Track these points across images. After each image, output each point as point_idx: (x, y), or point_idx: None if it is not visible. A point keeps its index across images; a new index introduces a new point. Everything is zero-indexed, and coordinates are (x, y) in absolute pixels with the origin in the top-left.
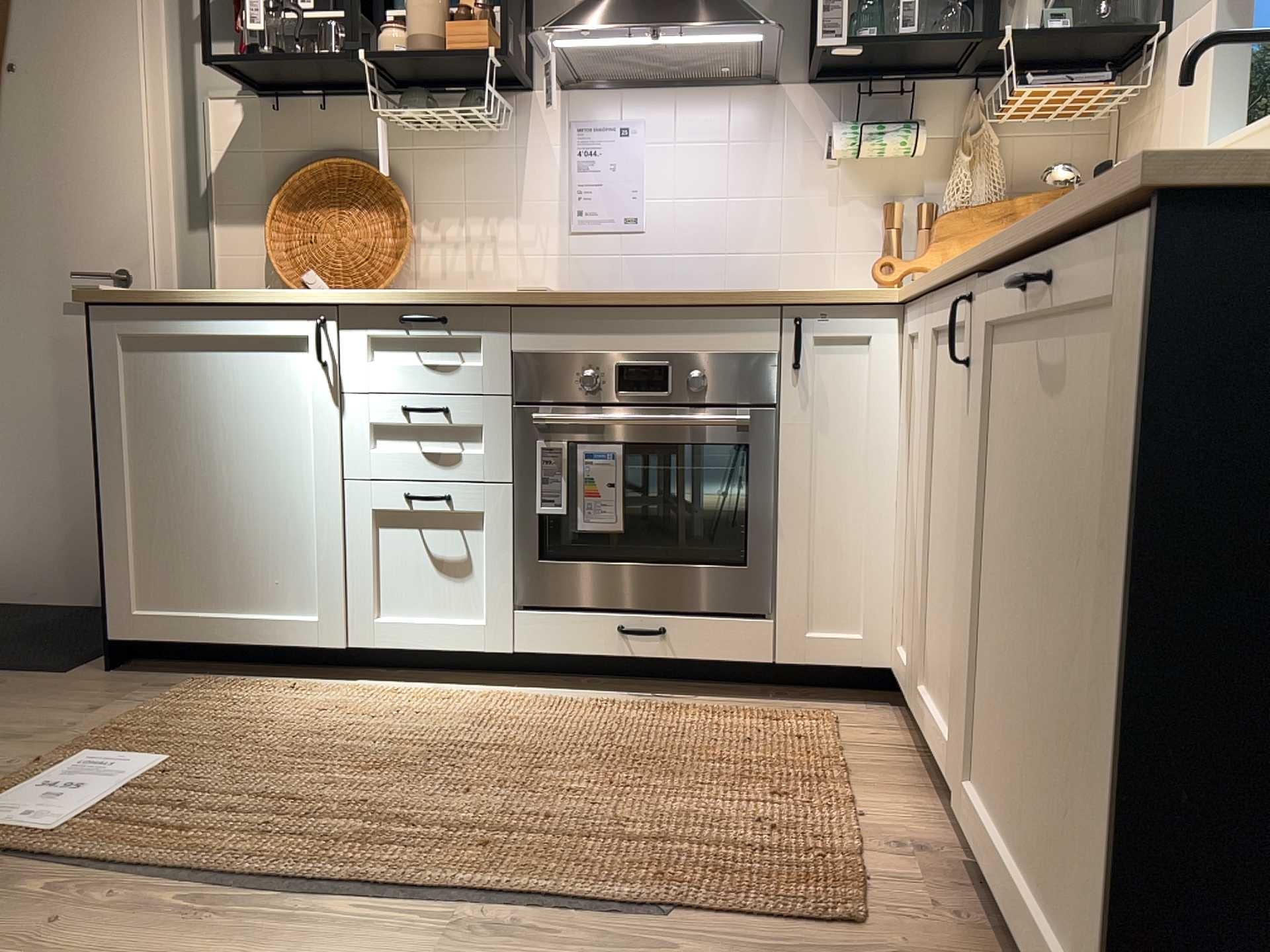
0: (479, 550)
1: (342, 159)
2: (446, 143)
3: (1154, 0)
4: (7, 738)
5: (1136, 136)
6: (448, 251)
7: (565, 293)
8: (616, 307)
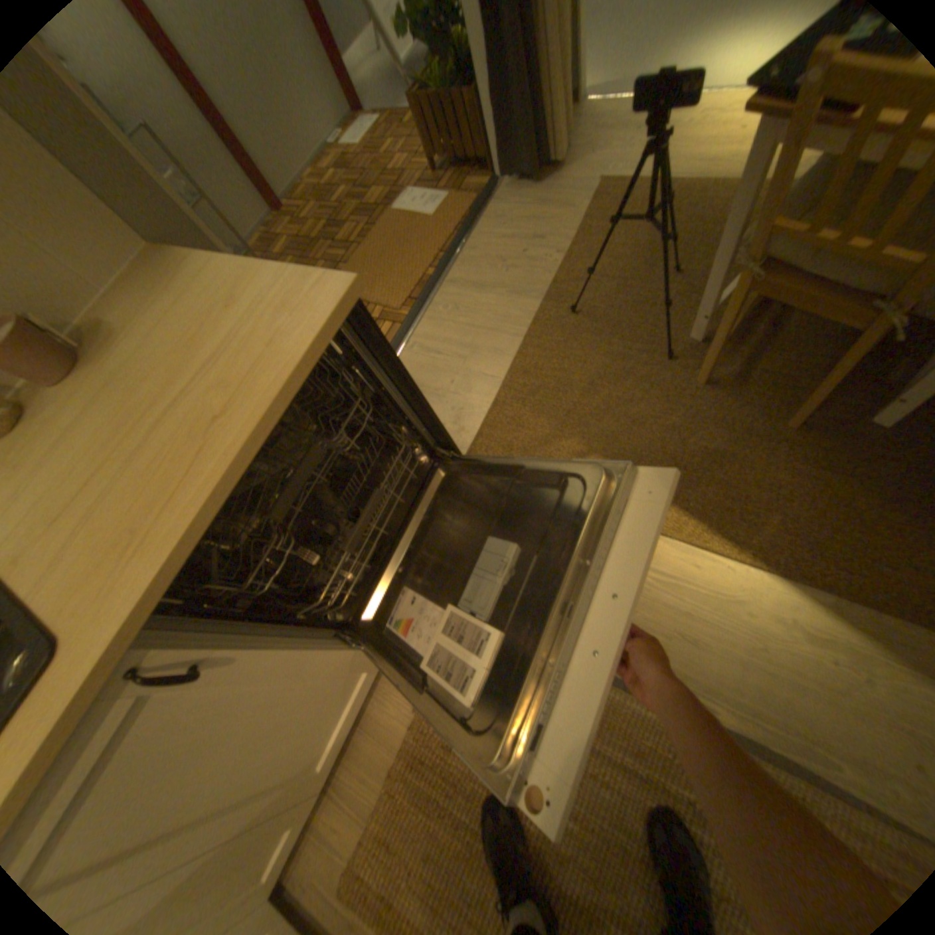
0: None
1: None
2: None
3: None
4: None
5: None
6: None
7: None
8: None
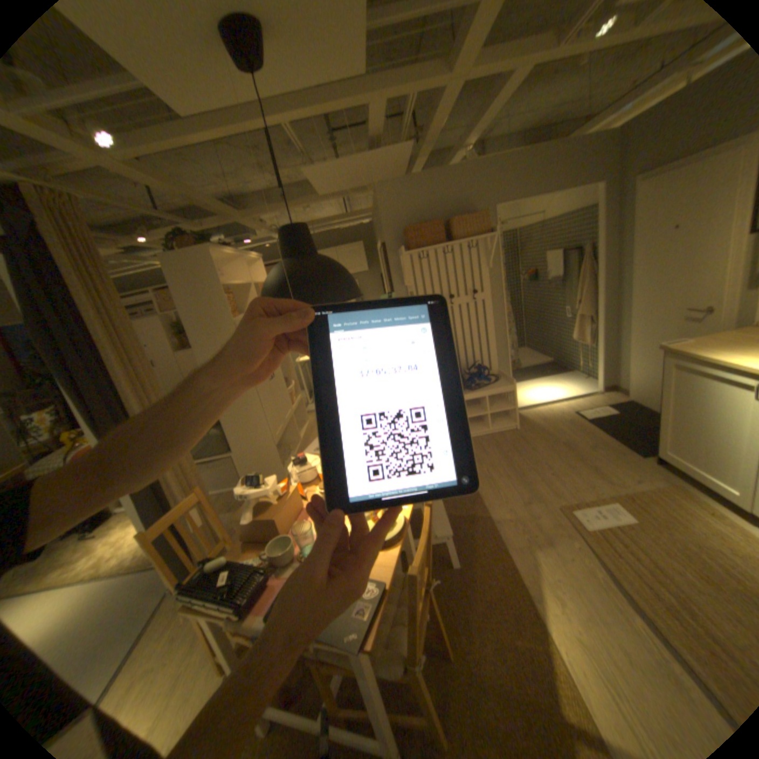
0: None
1: None
2: None
3: None
4: (610, 480)
5: None
6: None
7: None
8: None
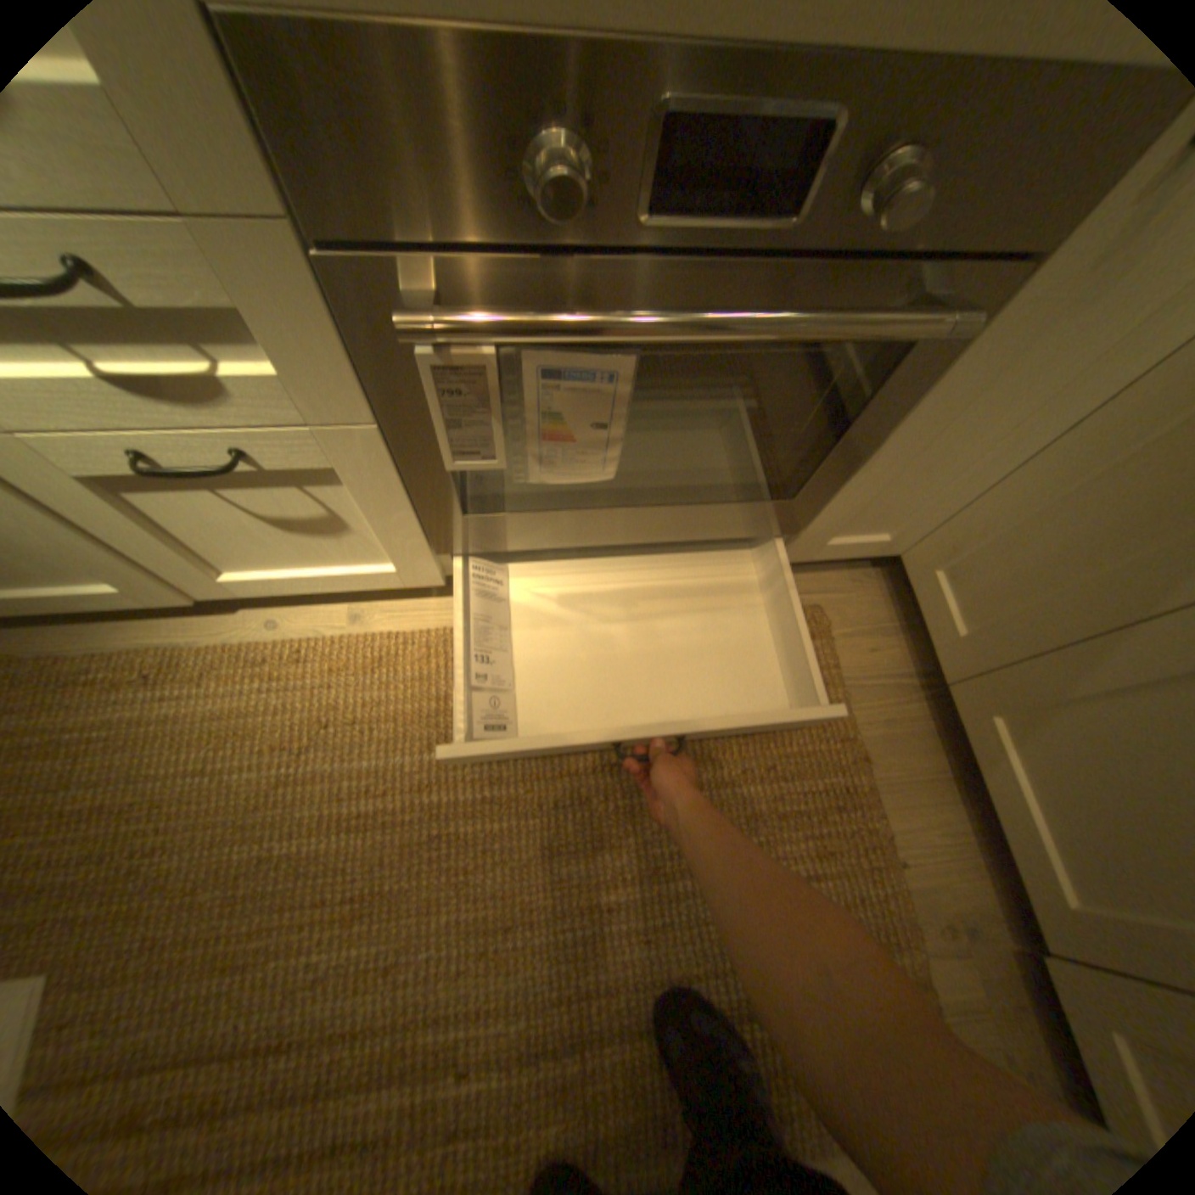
0: (345, 499)
1: None
2: None
3: None
4: None
5: None
6: None
7: None
8: None
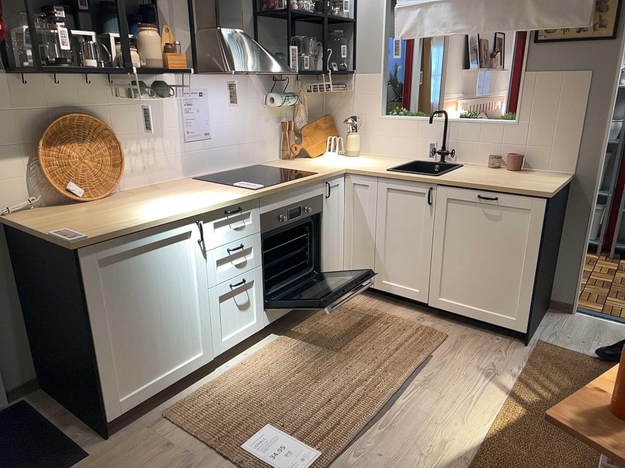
0: (252, 294)
1: (78, 114)
2: (126, 101)
3: (347, 58)
4: None
5: (341, 99)
6: (133, 158)
7: (275, 187)
8: (288, 189)
